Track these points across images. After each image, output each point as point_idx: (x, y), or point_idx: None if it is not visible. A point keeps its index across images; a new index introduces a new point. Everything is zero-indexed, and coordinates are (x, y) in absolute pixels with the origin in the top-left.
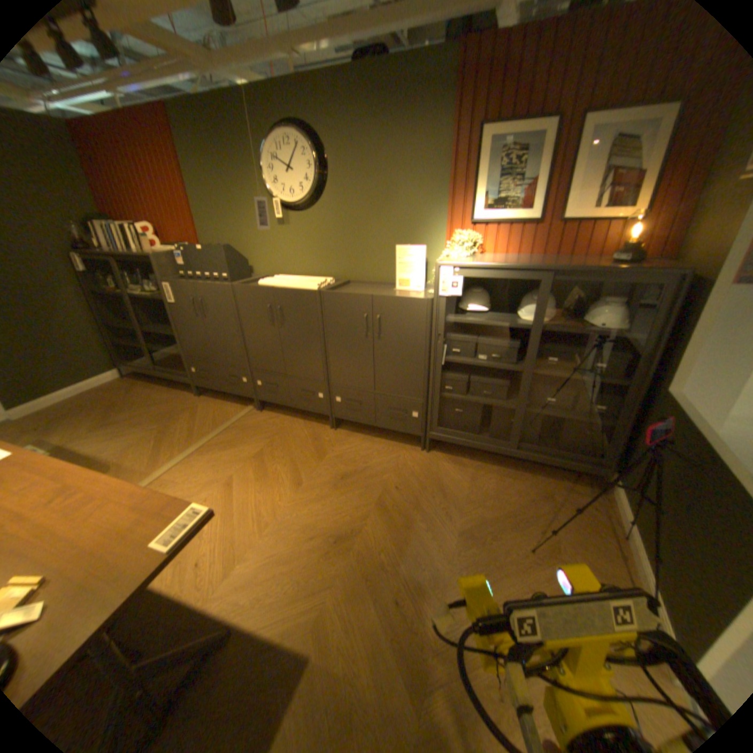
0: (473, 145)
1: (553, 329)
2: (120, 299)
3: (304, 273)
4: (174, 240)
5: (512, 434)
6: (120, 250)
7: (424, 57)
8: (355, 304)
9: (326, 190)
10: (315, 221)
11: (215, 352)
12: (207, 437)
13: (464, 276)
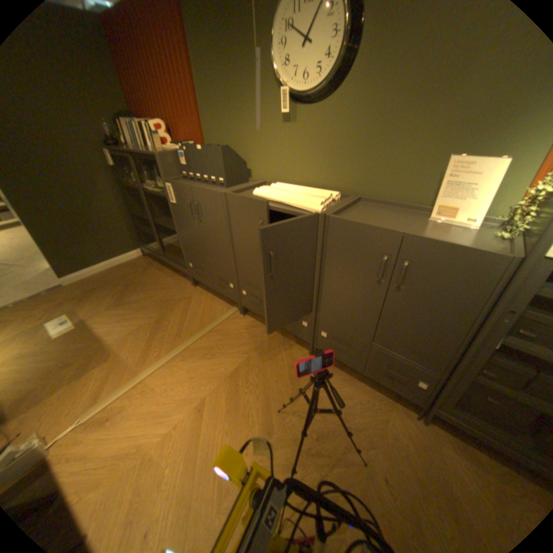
0: None
1: None
2: (140, 192)
3: (304, 181)
4: (182, 137)
5: None
6: (139, 147)
7: None
8: (373, 240)
9: (351, 71)
10: (328, 116)
11: (208, 255)
12: (192, 339)
13: None
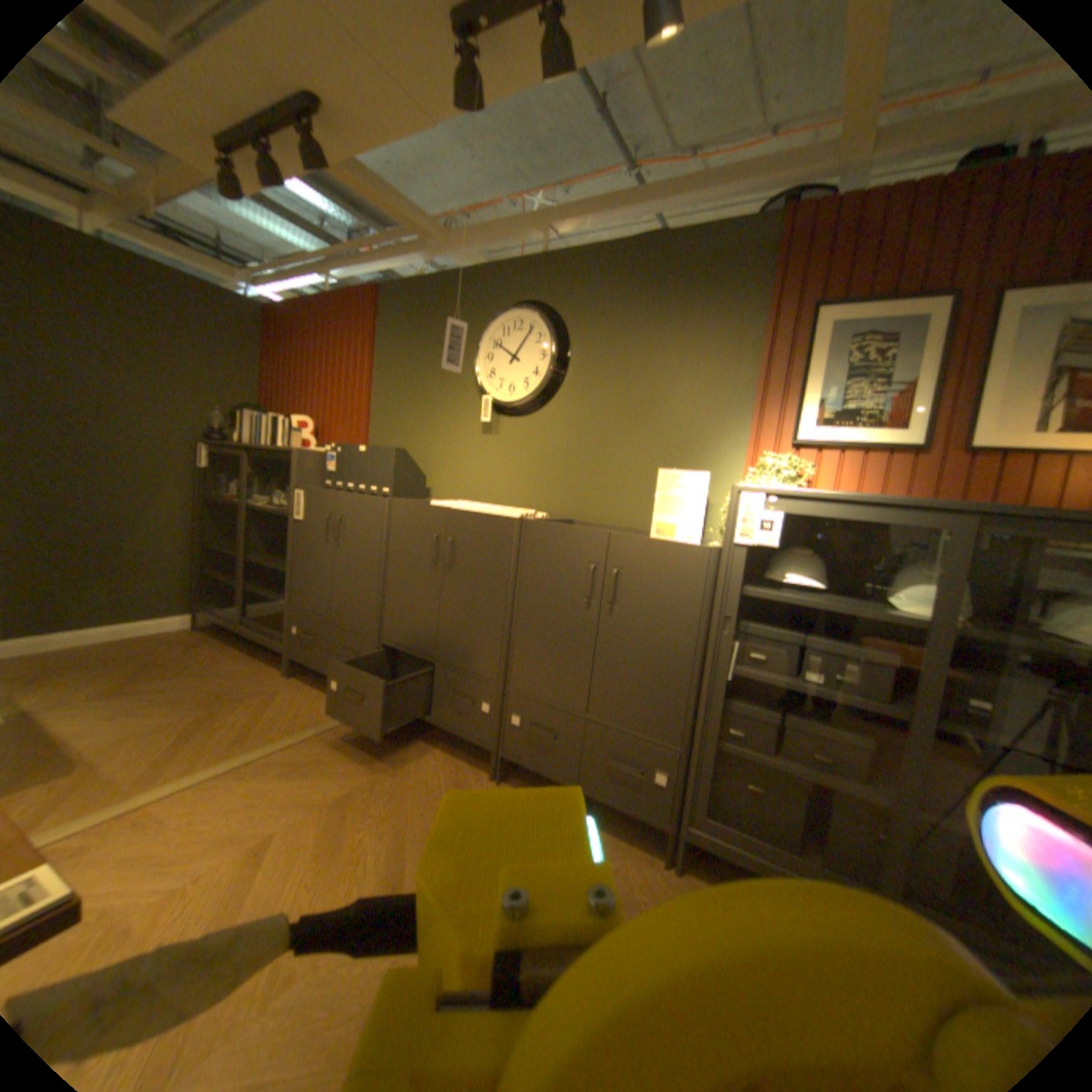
0: (802, 331)
1: (980, 633)
2: (237, 510)
3: (504, 502)
4: (336, 442)
5: (885, 869)
6: (262, 446)
7: (731, 225)
8: (577, 543)
9: (560, 389)
10: (536, 429)
11: (336, 601)
12: (266, 746)
13: (787, 509)
